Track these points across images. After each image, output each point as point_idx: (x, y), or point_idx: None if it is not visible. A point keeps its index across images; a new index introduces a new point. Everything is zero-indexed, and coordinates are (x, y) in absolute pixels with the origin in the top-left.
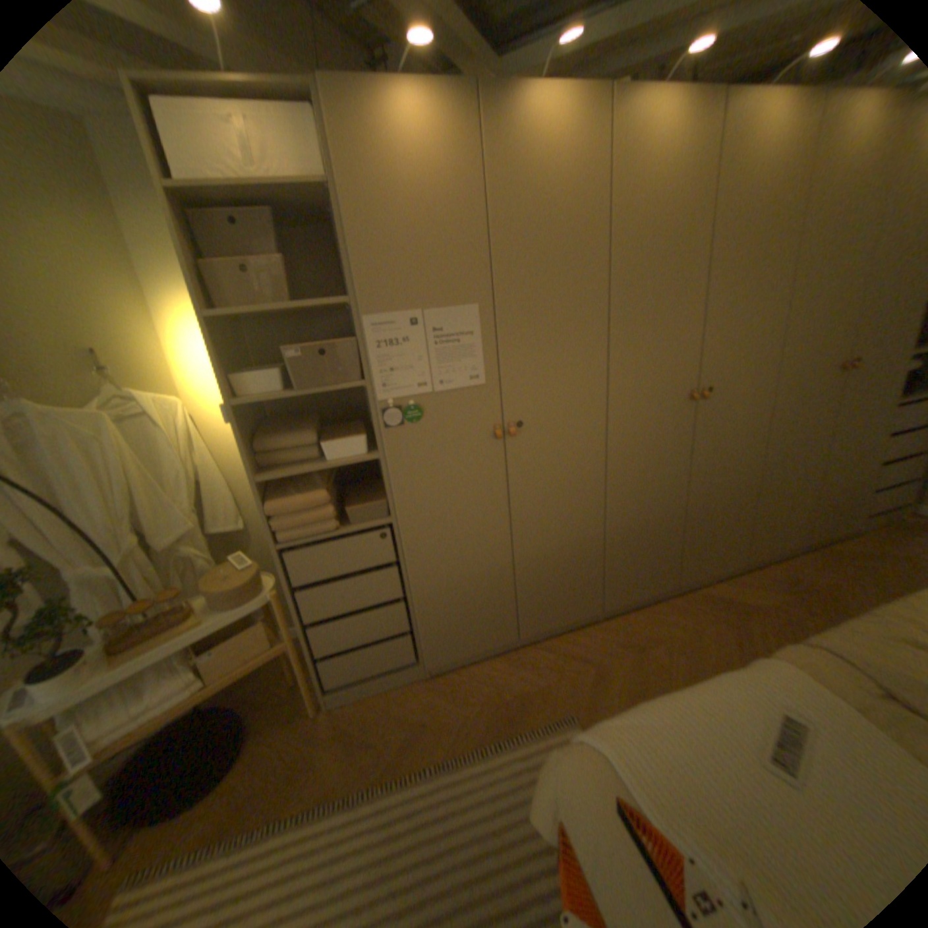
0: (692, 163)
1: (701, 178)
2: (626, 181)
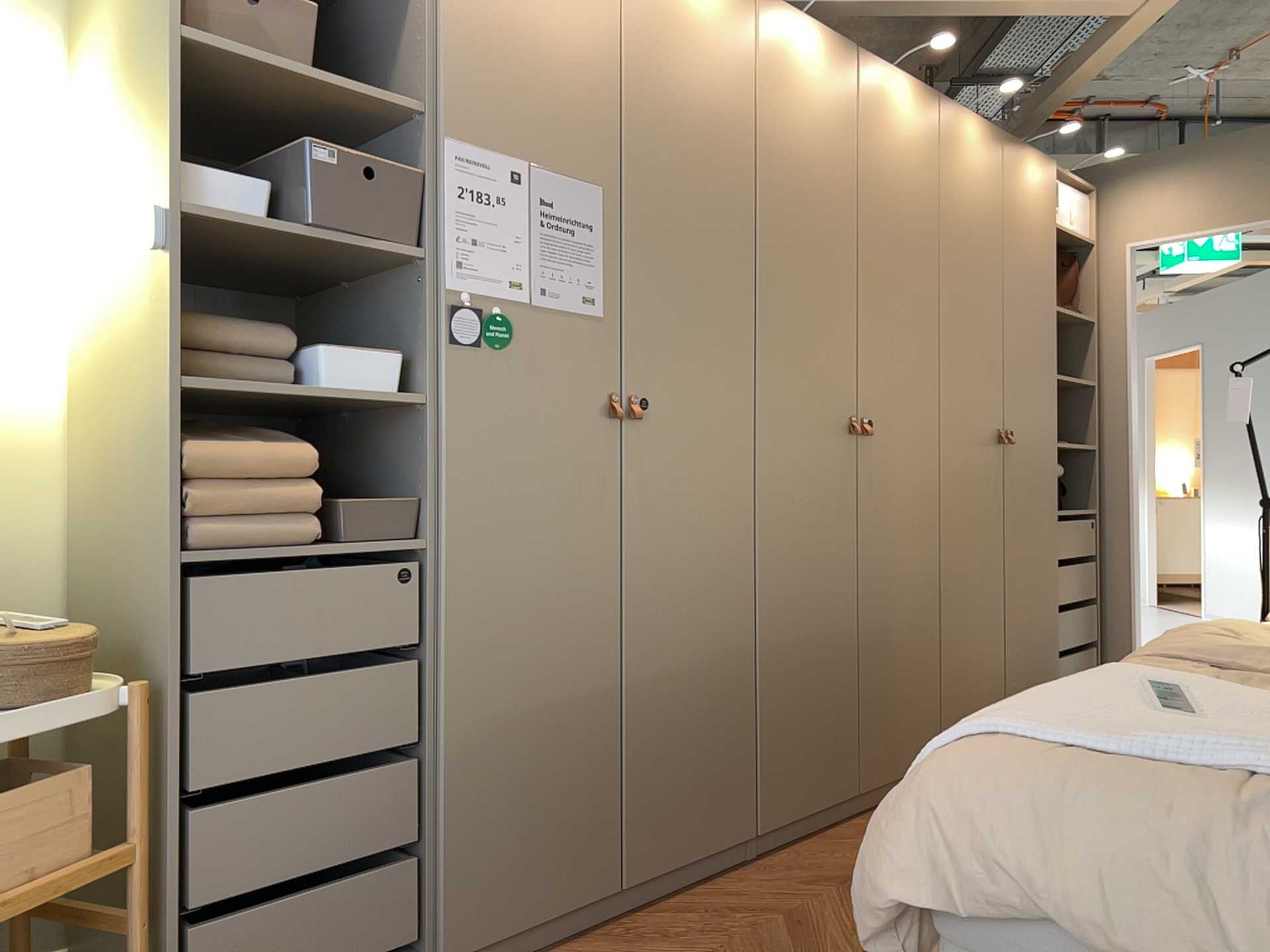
0: (835, 111)
1: (844, 132)
2: (773, 99)
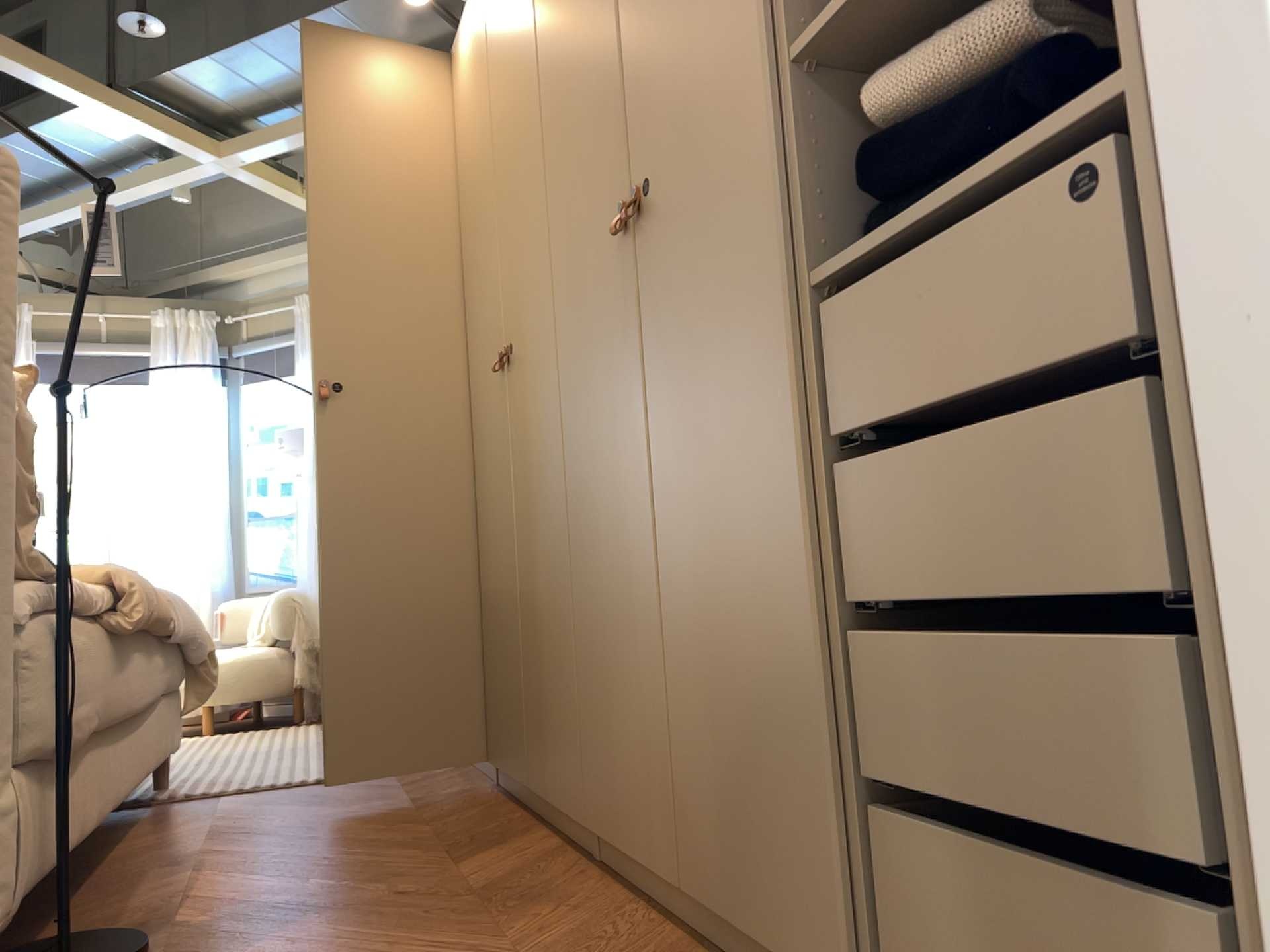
0: (482, 73)
1: (486, 79)
2: (465, 135)
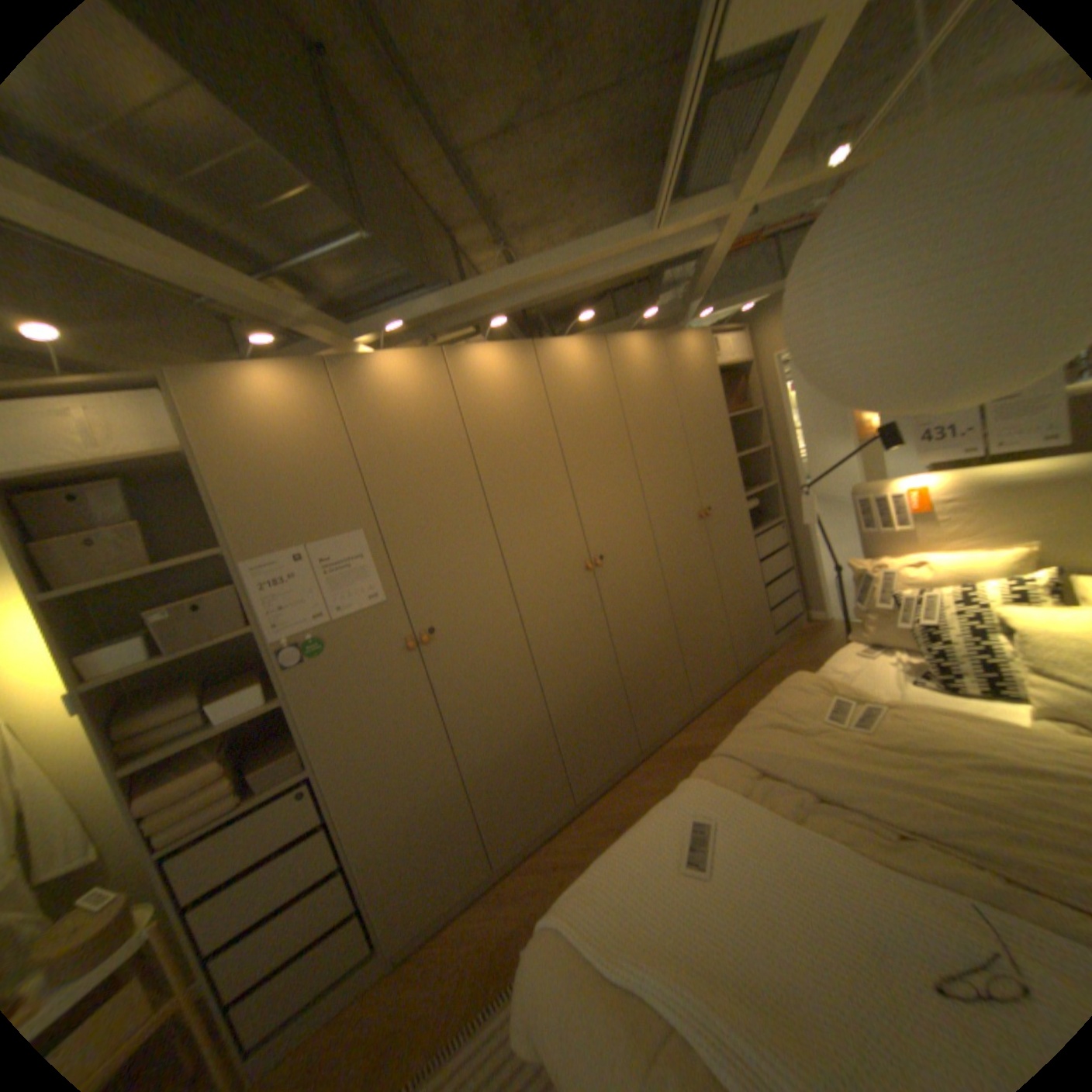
0: (524, 391)
1: (535, 400)
2: (474, 410)
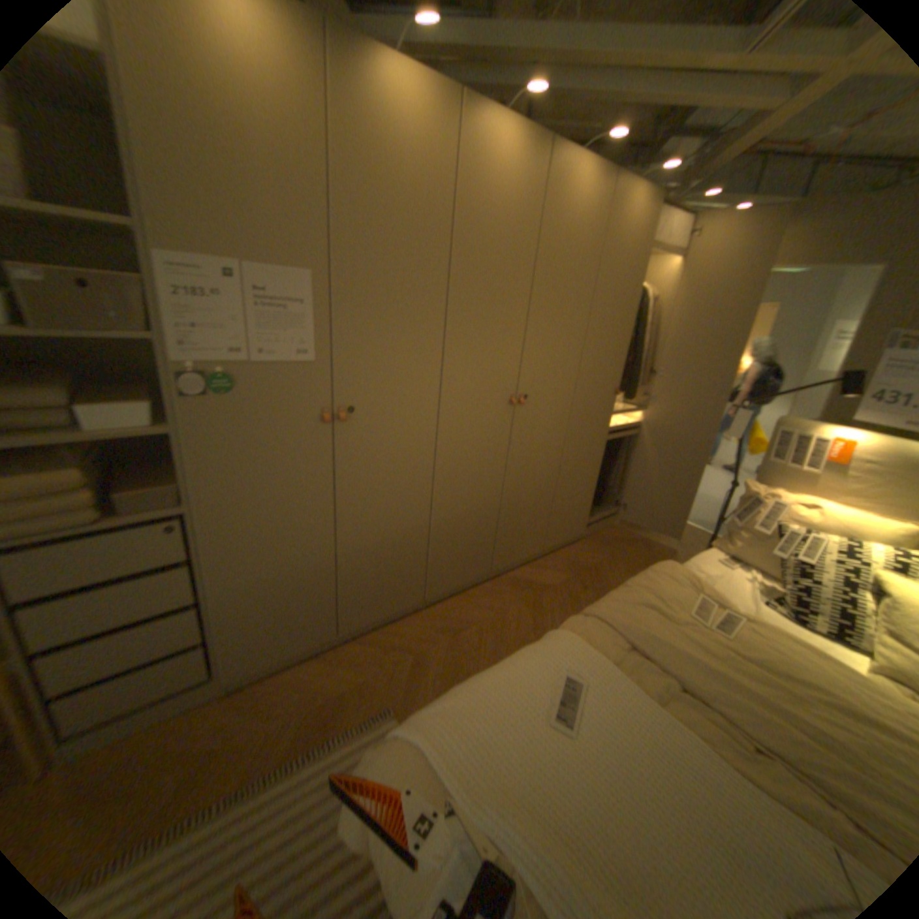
0: (525, 192)
1: (531, 208)
2: (470, 188)
